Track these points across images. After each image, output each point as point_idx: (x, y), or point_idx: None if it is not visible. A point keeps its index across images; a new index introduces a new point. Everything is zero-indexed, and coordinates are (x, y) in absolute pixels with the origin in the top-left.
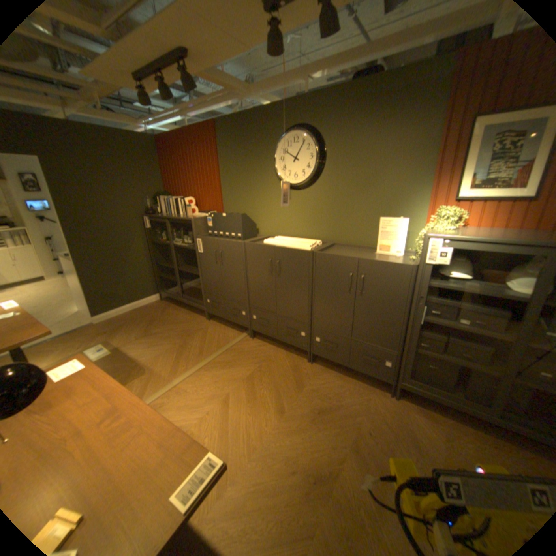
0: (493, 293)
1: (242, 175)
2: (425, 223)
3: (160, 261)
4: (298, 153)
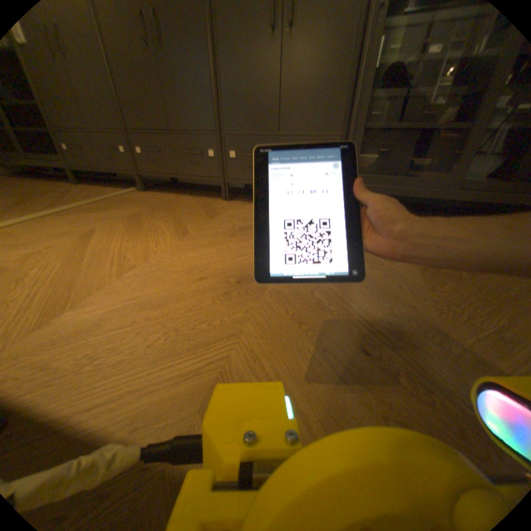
0: None
1: None
2: None
3: None
4: None
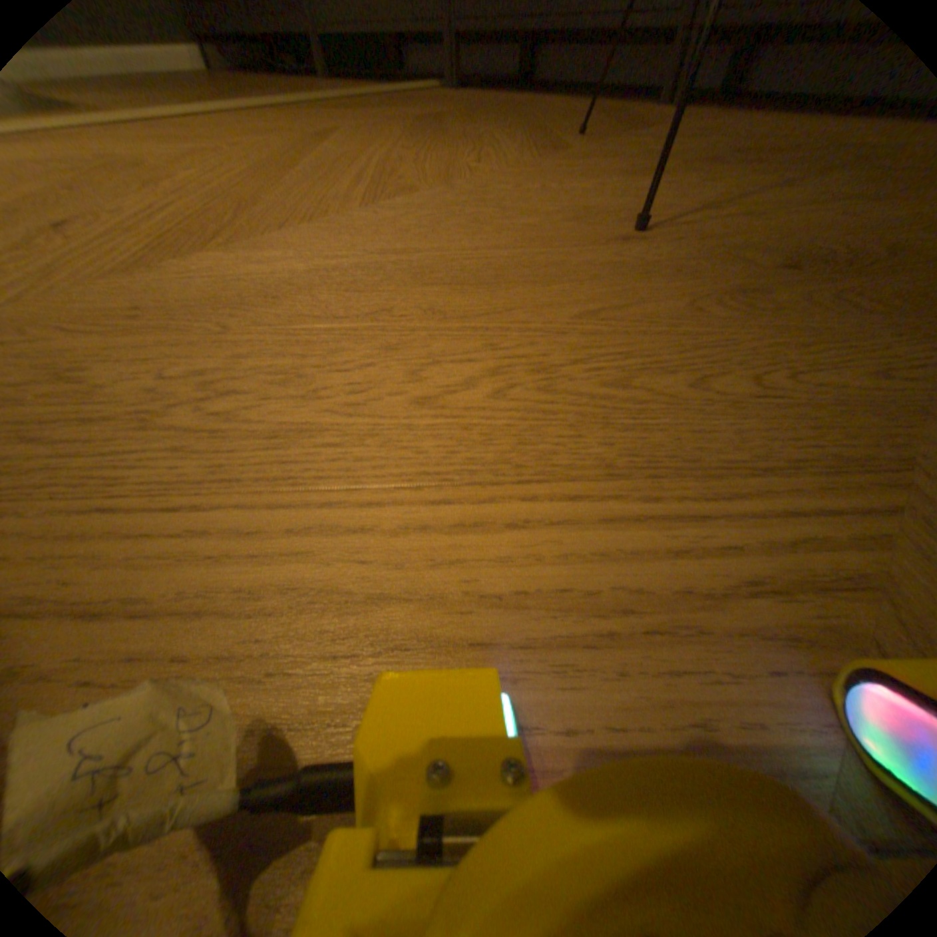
0: None
1: None
2: None
3: None
4: None
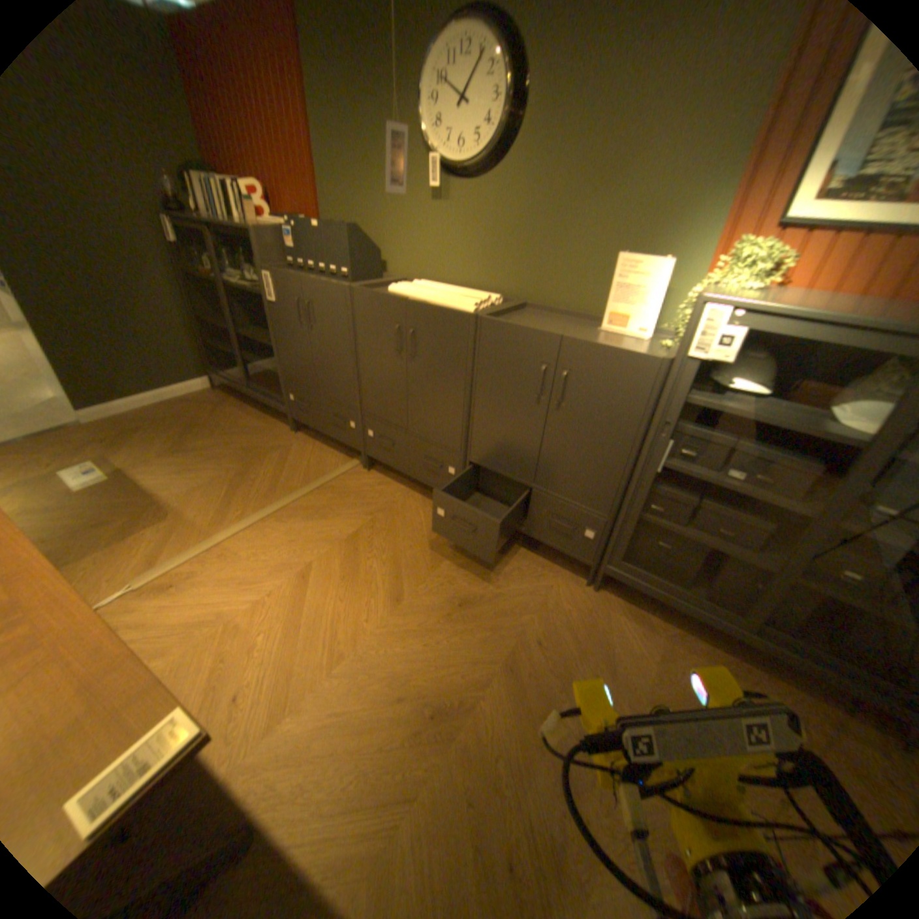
0: (802, 427)
1: (353, 135)
2: (706, 273)
3: (204, 315)
4: (468, 86)
